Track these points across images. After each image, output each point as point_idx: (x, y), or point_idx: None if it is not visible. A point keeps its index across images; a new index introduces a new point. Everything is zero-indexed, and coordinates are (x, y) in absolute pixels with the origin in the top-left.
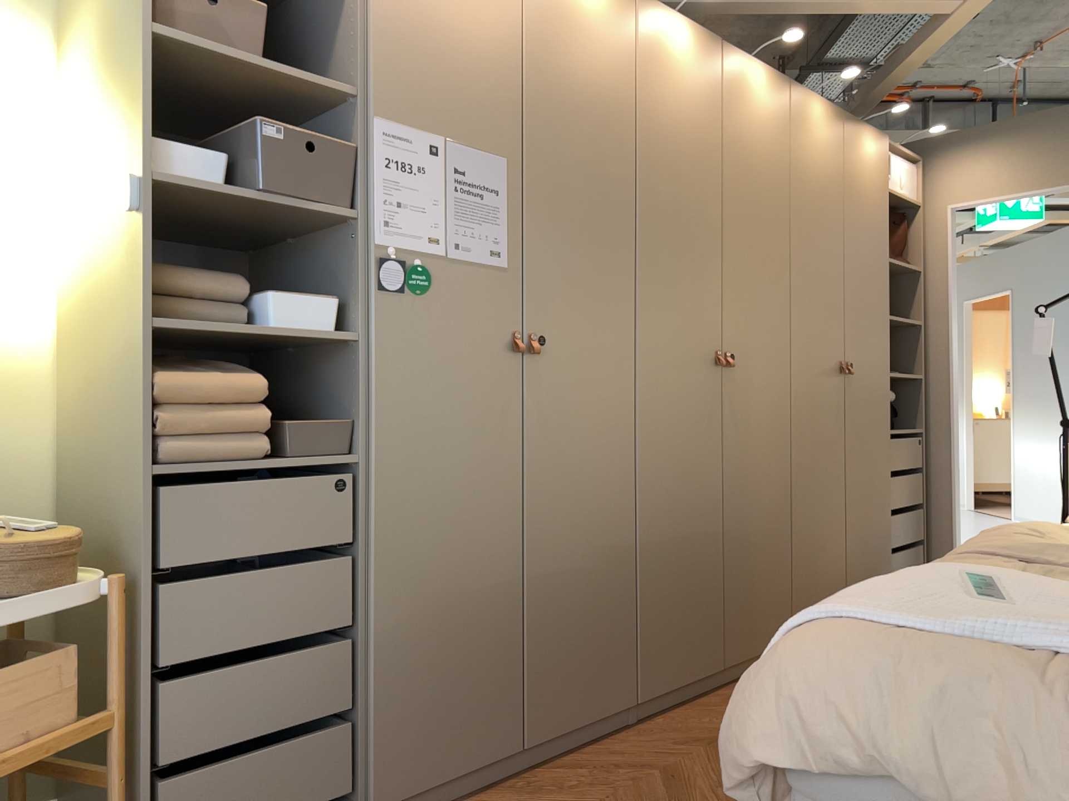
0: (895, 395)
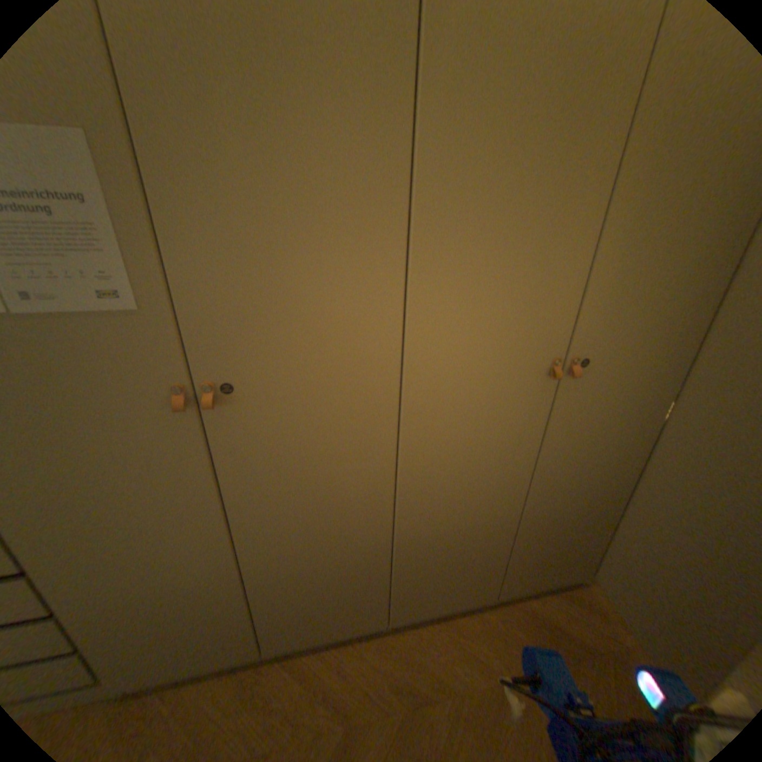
0: None
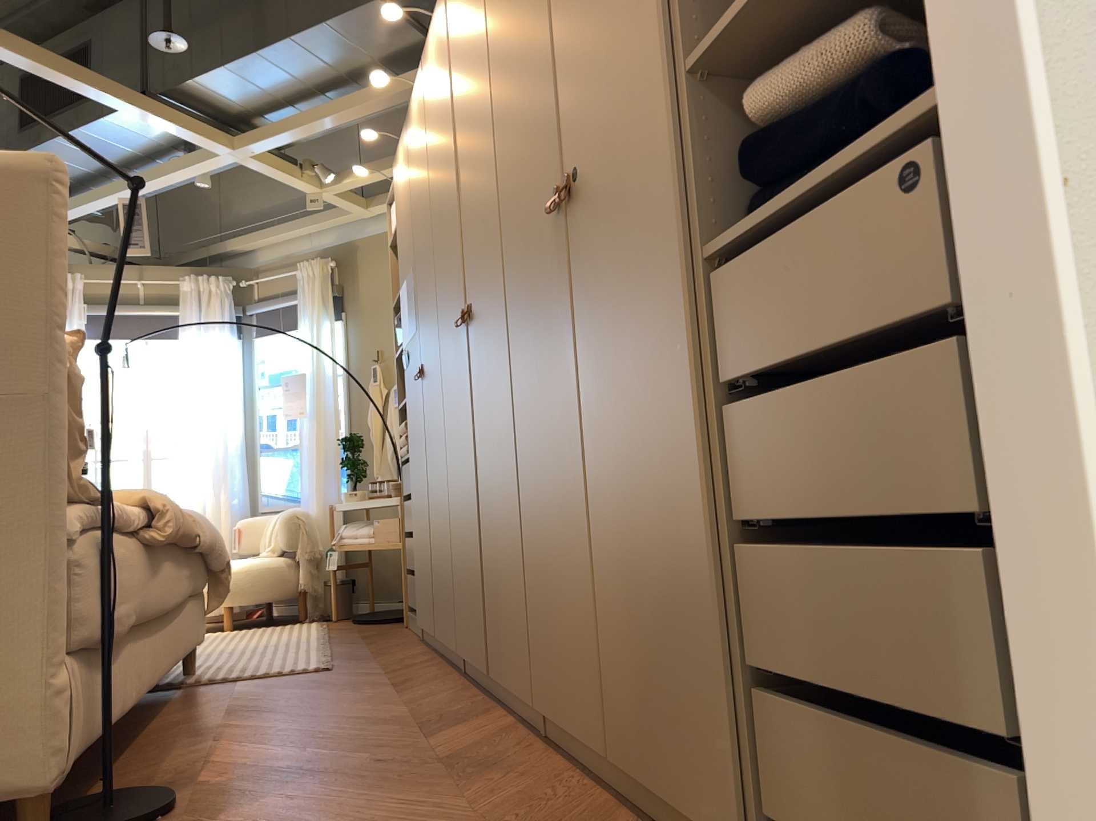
0: (878, 25)
